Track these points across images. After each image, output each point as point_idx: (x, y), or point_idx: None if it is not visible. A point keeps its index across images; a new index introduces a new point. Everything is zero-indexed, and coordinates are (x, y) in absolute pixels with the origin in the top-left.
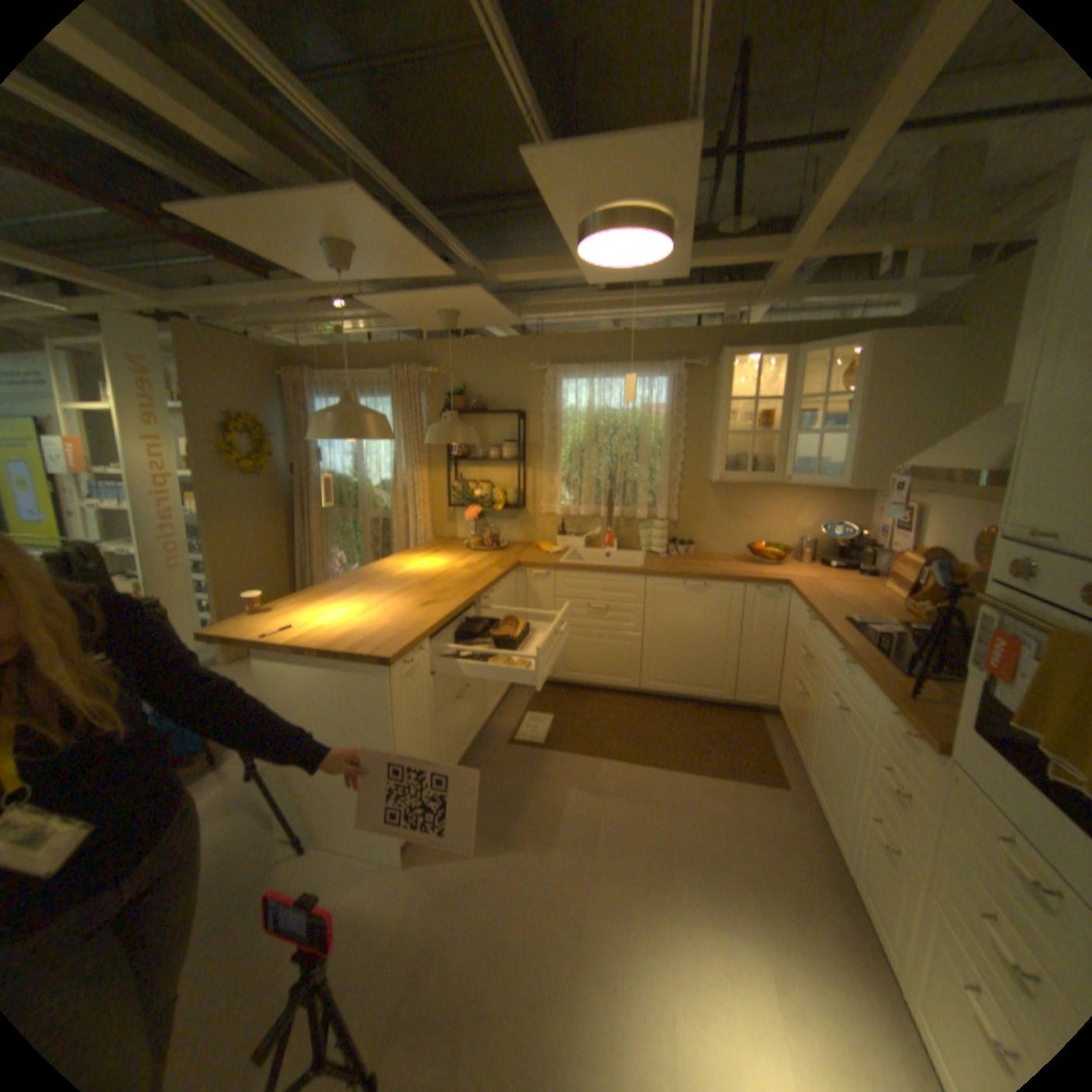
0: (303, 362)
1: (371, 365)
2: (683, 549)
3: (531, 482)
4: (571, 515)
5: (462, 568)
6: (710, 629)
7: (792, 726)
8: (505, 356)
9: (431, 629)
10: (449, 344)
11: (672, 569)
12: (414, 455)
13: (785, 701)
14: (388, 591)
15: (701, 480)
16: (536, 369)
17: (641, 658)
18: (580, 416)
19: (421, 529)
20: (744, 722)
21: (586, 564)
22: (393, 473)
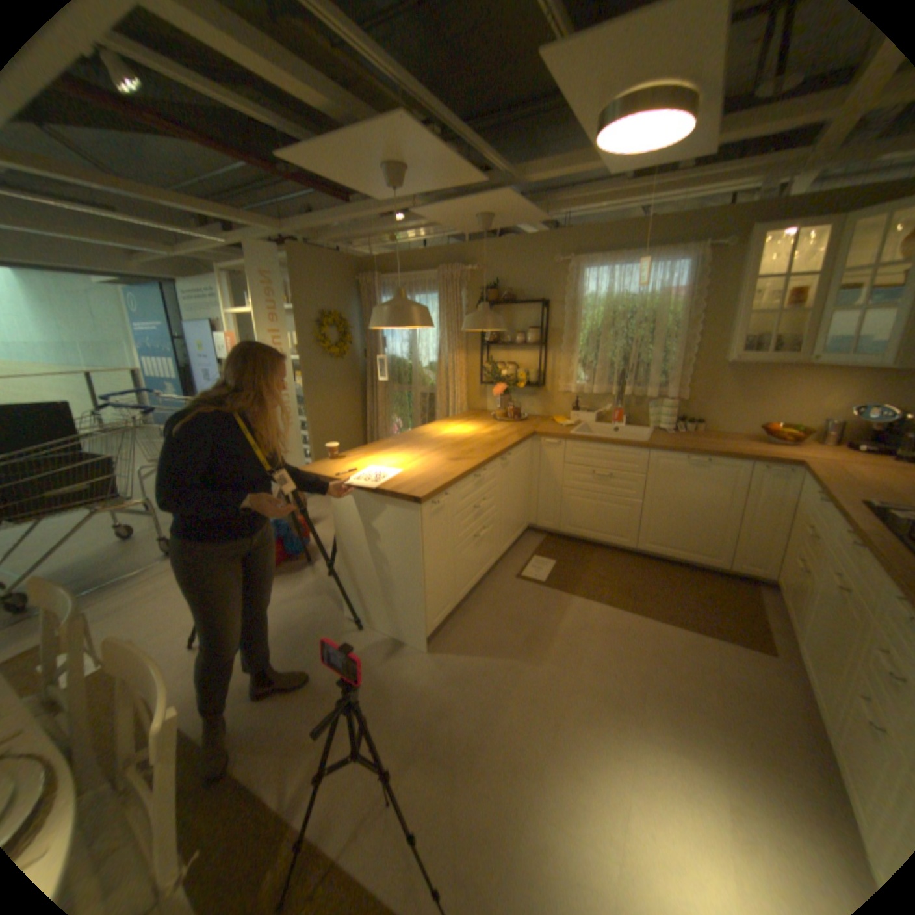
0: (374, 268)
1: (423, 267)
2: (693, 426)
3: (550, 363)
4: (585, 392)
5: (486, 434)
6: (711, 502)
7: (790, 600)
8: (533, 250)
9: (455, 479)
10: (486, 244)
11: (678, 444)
12: (454, 341)
13: (786, 577)
14: (427, 449)
15: (719, 360)
16: (560, 261)
17: (640, 522)
18: (599, 302)
19: (458, 402)
20: (740, 590)
21: (594, 436)
22: (438, 356)
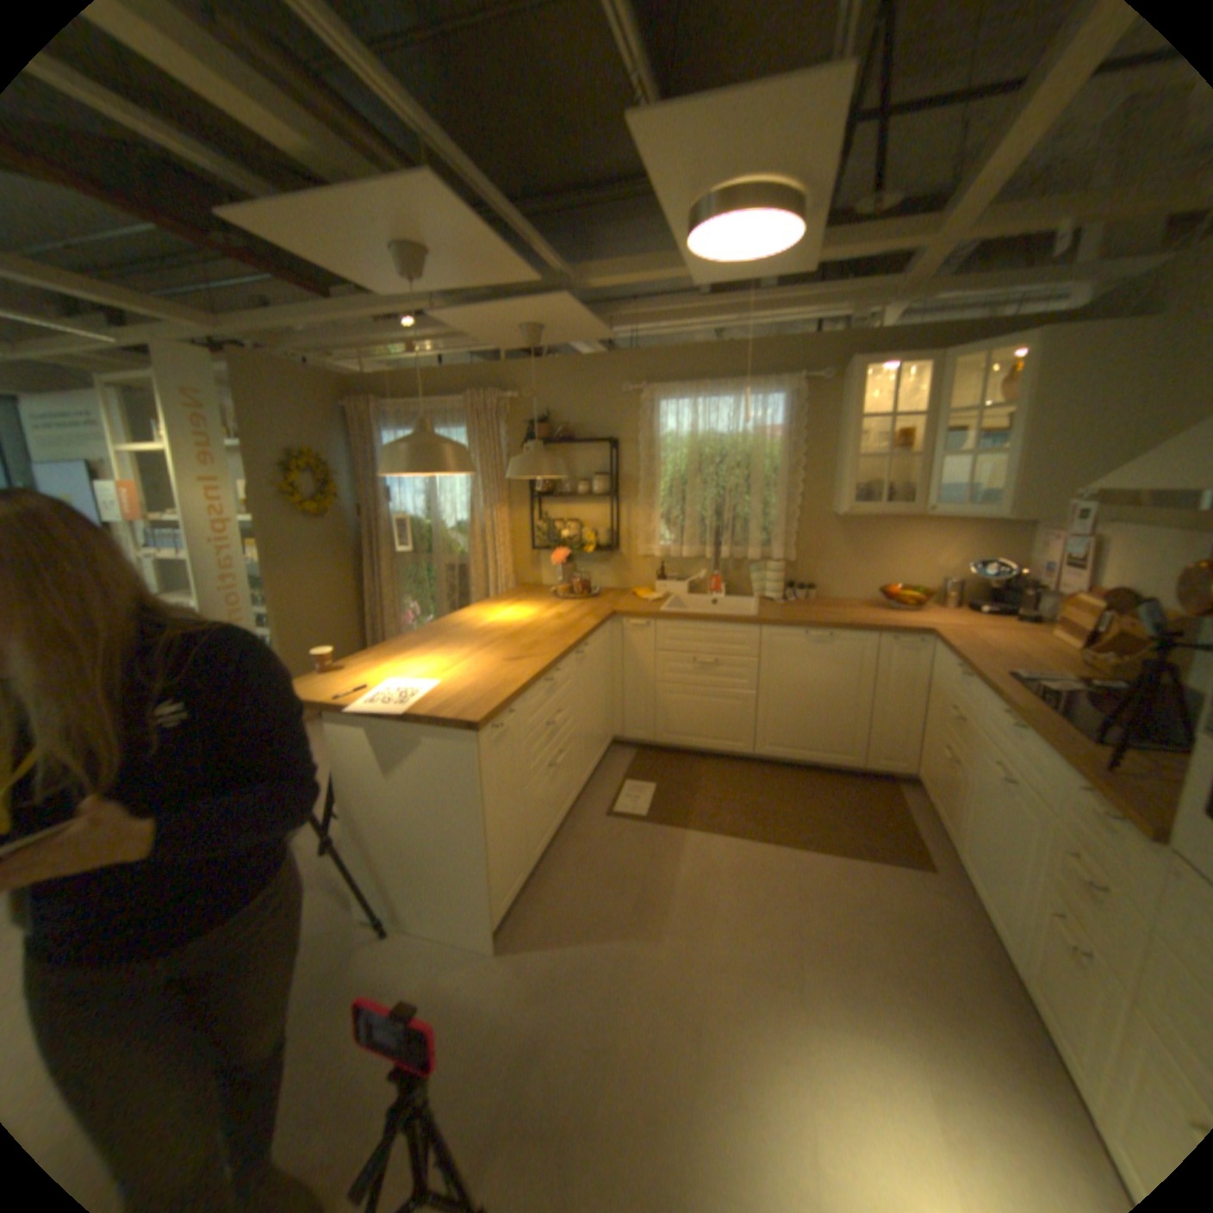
0: (369, 390)
1: (443, 391)
2: (803, 593)
3: (625, 519)
4: (672, 556)
5: (551, 618)
6: (837, 686)
7: (938, 798)
8: (595, 374)
9: (522, 688)
10: (530, 364)
11: (793, 617)
12: (494, 491)
13: (928, 769)
14: (471, 645)
15: (825, 512)
16: (630, 389)
17: (756, 719)
18: (682, 442)
19: (503, 575)
20: (878, 793)
21: (691, 612)
22: (471, 512)
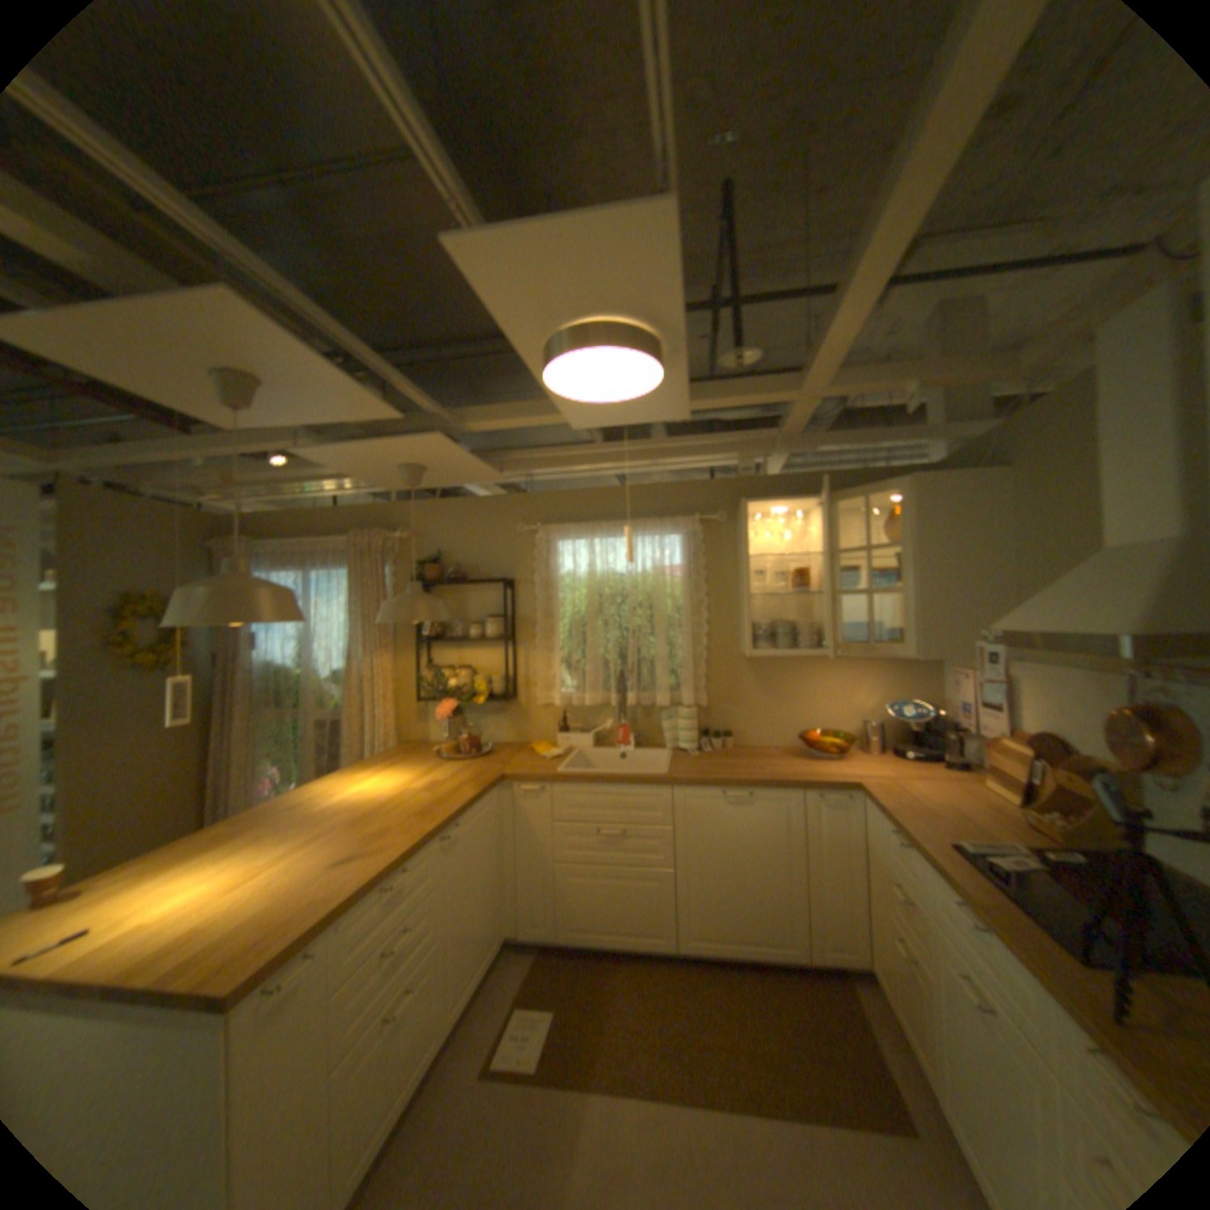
0: (246, 529)
1: (329, 530)
2: (721, 742)
3: (524, 664)
4: (576, 704)
5: (421, 789)
6: (766, 858)
7: (901, 1010)
8: (490, 515)
9: (333, 914)
10: (423, 504)
11: (708, 774)
12: (376, 636)
13: (883, 965)
14: (296, 838)
15: (734, 653)
16: (526, 530)
17: (677, 905)
18: (582, 582)
19: (382, 731)
20: (831, 1000)
21: (594, 772)
22: (348, 659)
